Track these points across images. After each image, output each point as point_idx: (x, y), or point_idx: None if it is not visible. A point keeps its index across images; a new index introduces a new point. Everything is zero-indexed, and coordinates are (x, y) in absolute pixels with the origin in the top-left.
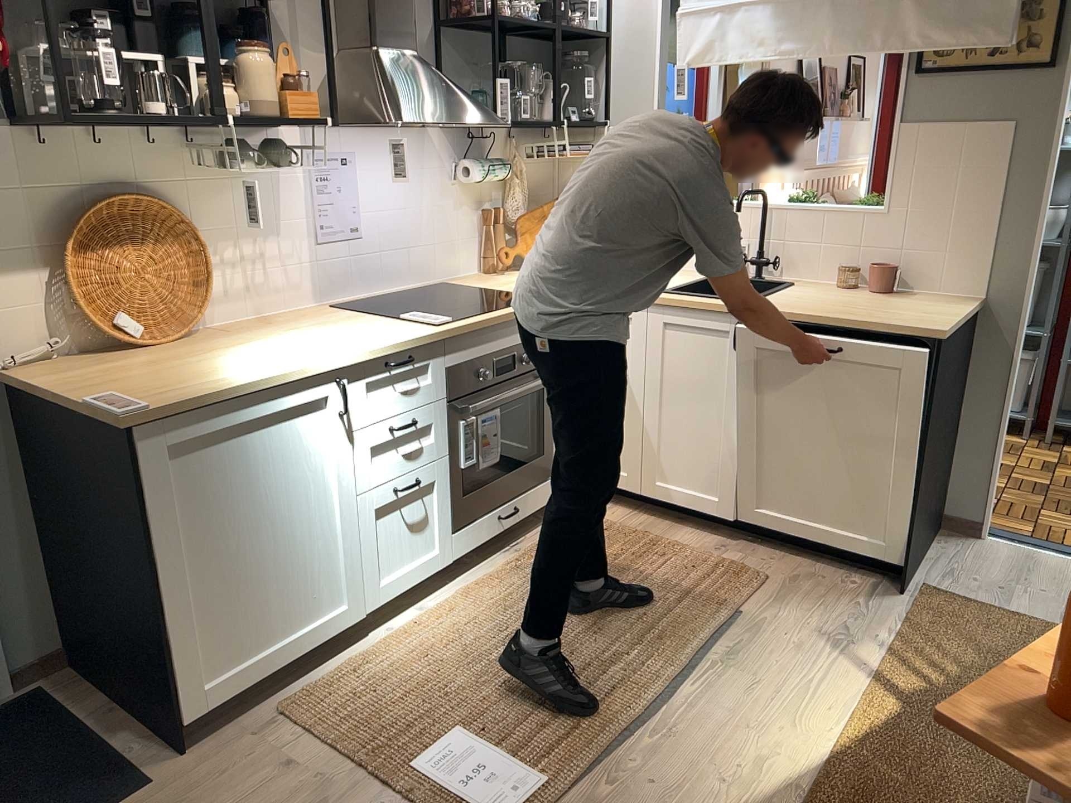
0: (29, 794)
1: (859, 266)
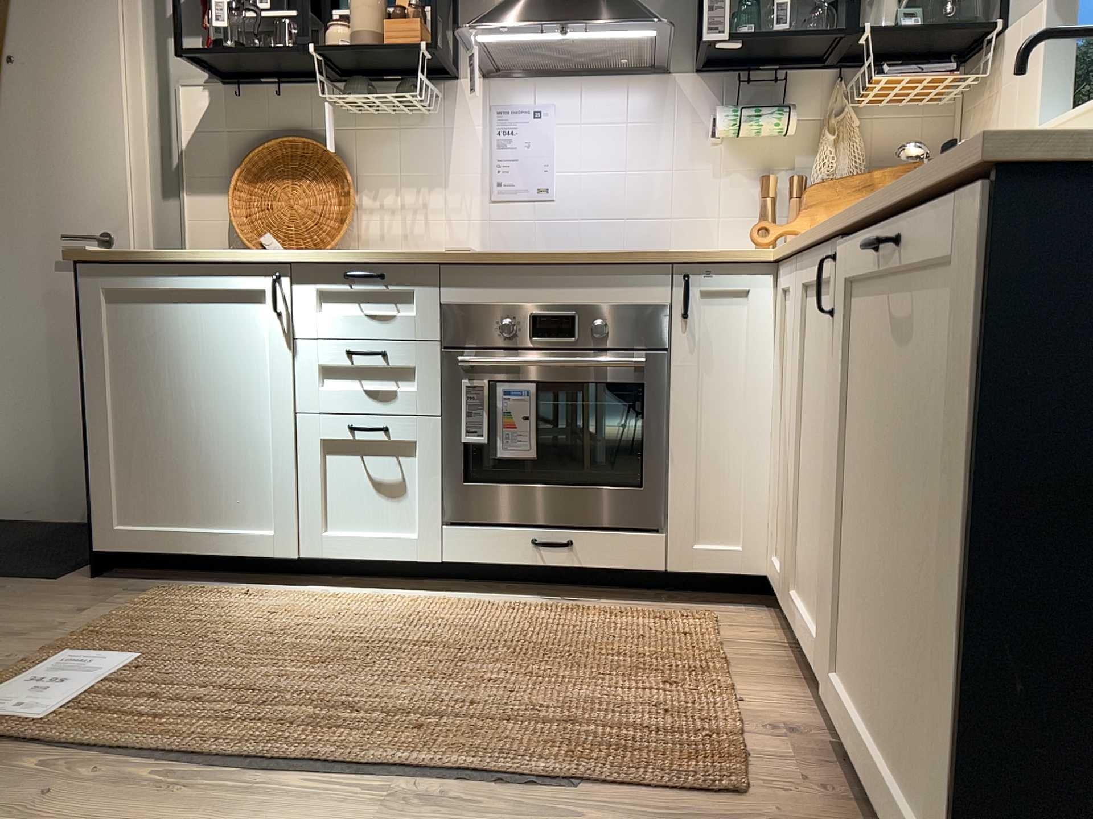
0: (40, 556)
1: None
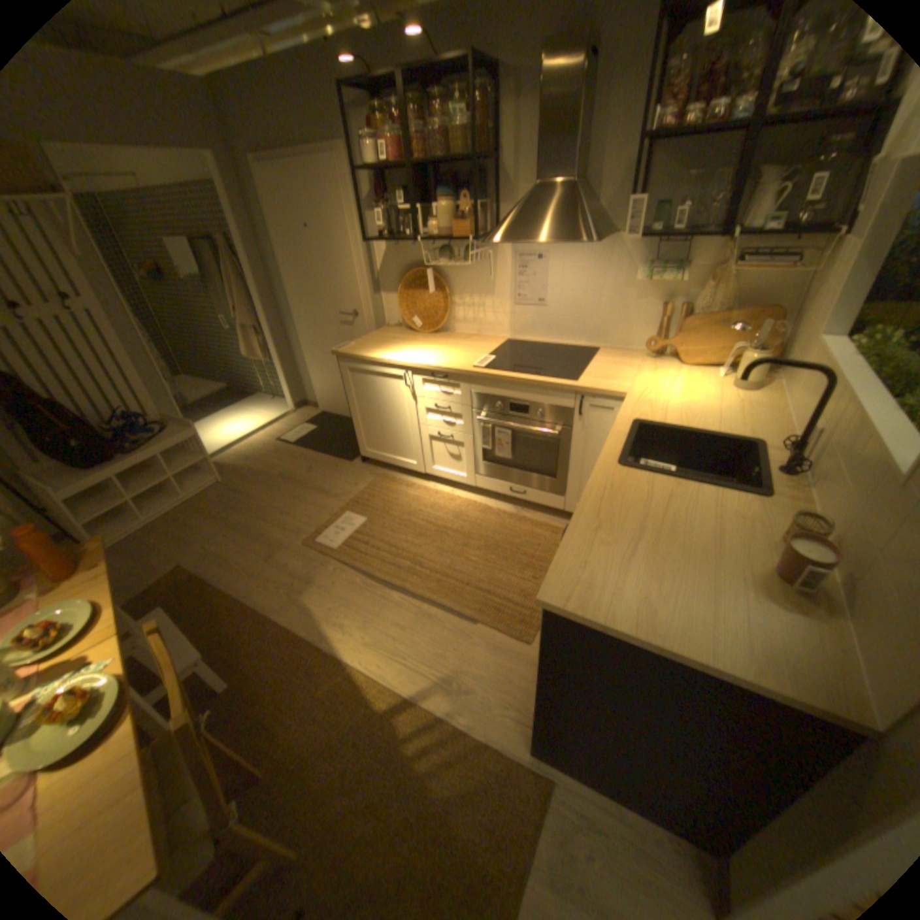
0: (348, 444)
1: (846, 537)
